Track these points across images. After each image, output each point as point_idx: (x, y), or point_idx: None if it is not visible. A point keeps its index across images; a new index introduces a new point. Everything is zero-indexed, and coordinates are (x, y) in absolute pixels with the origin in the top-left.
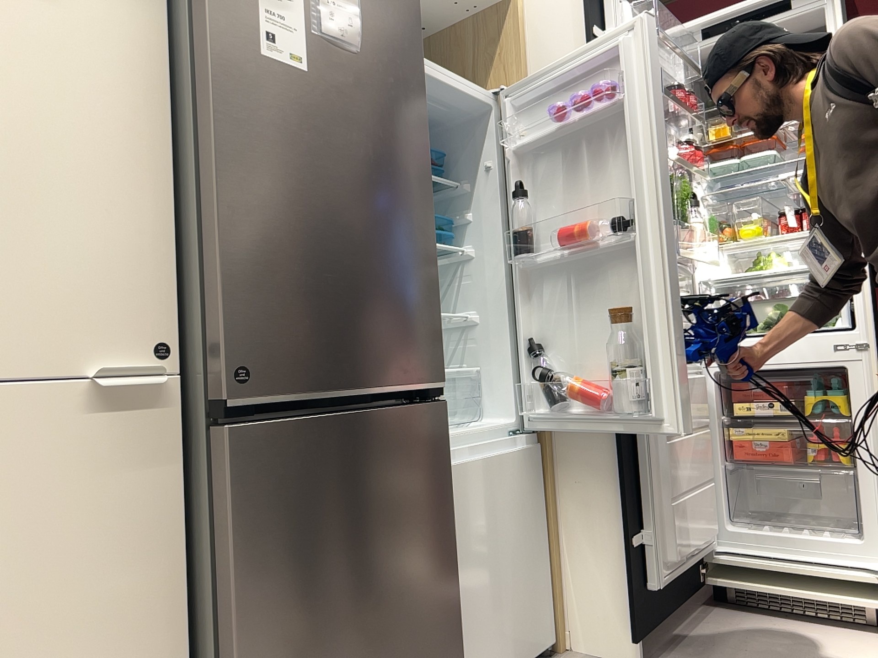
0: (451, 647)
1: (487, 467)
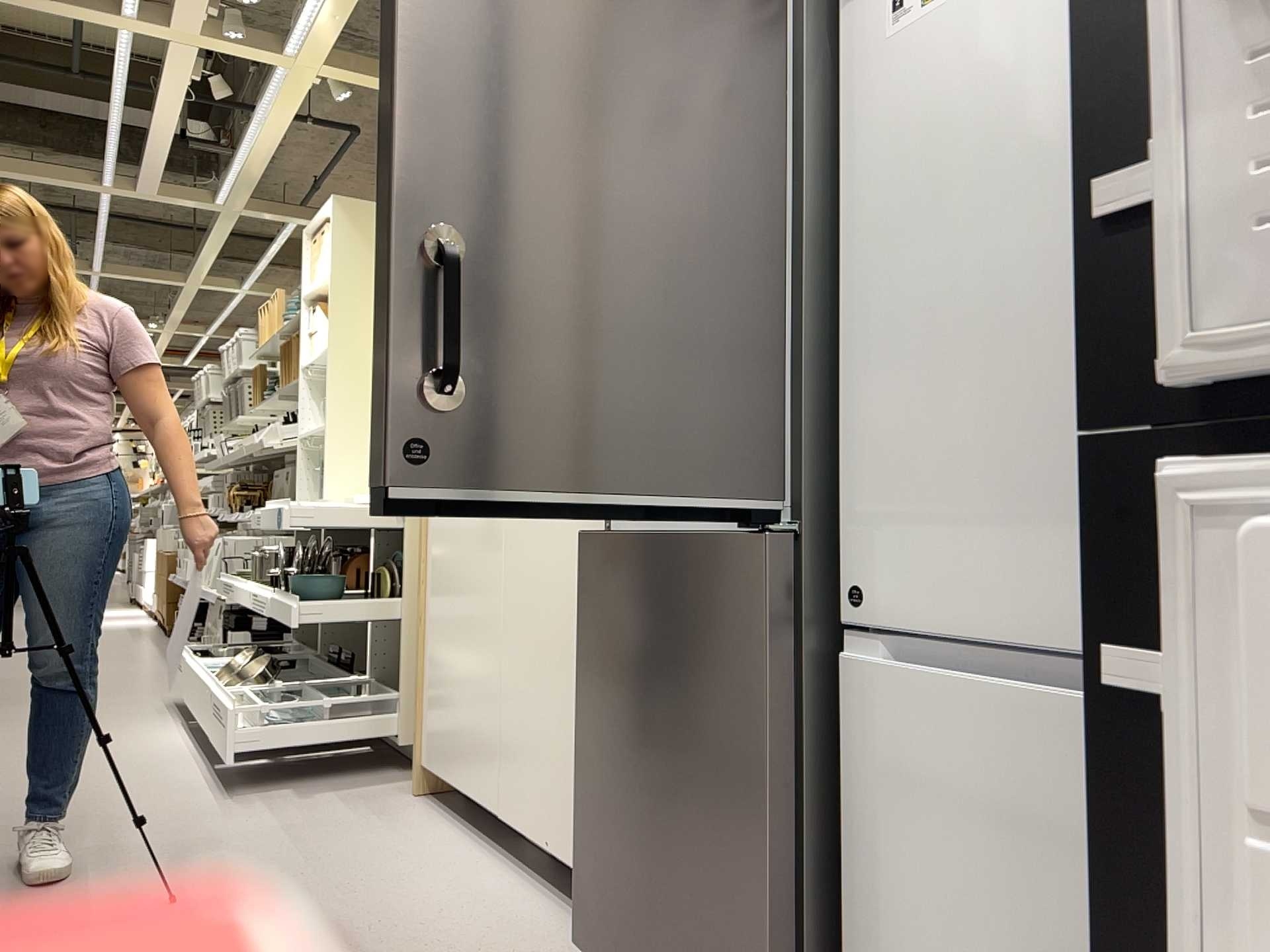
0: (770, 946)
1: (992, 713)
